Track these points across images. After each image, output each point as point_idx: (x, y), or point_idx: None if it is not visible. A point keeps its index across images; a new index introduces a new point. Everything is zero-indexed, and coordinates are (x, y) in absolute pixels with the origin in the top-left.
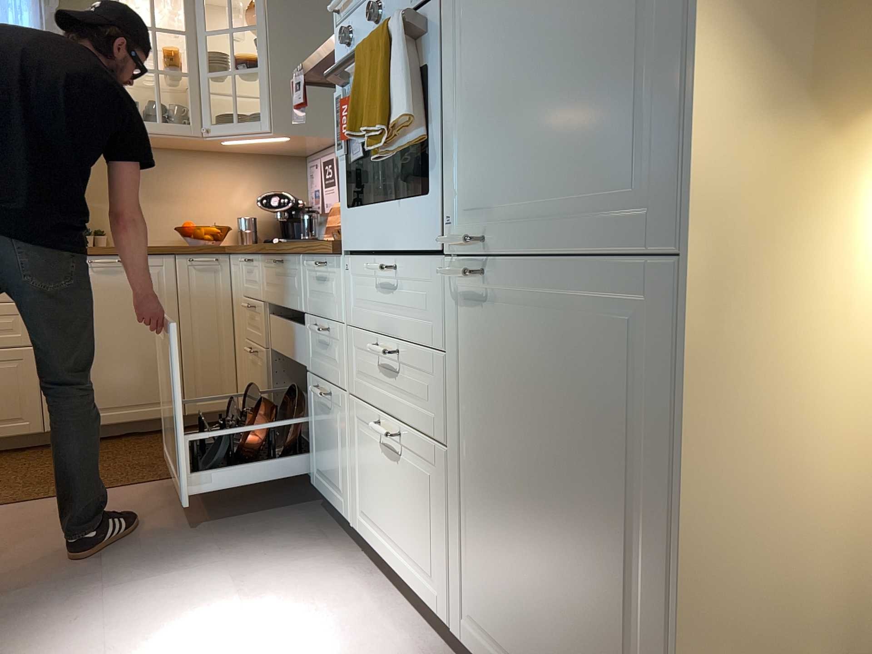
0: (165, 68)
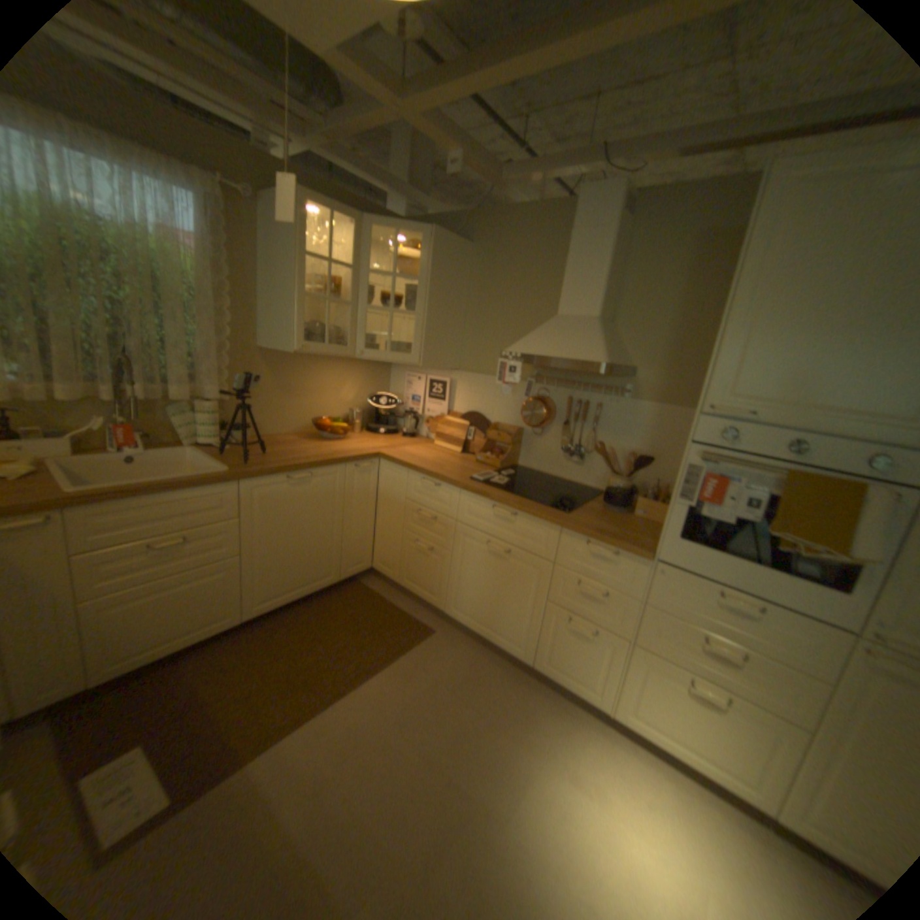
0: (327, 294)
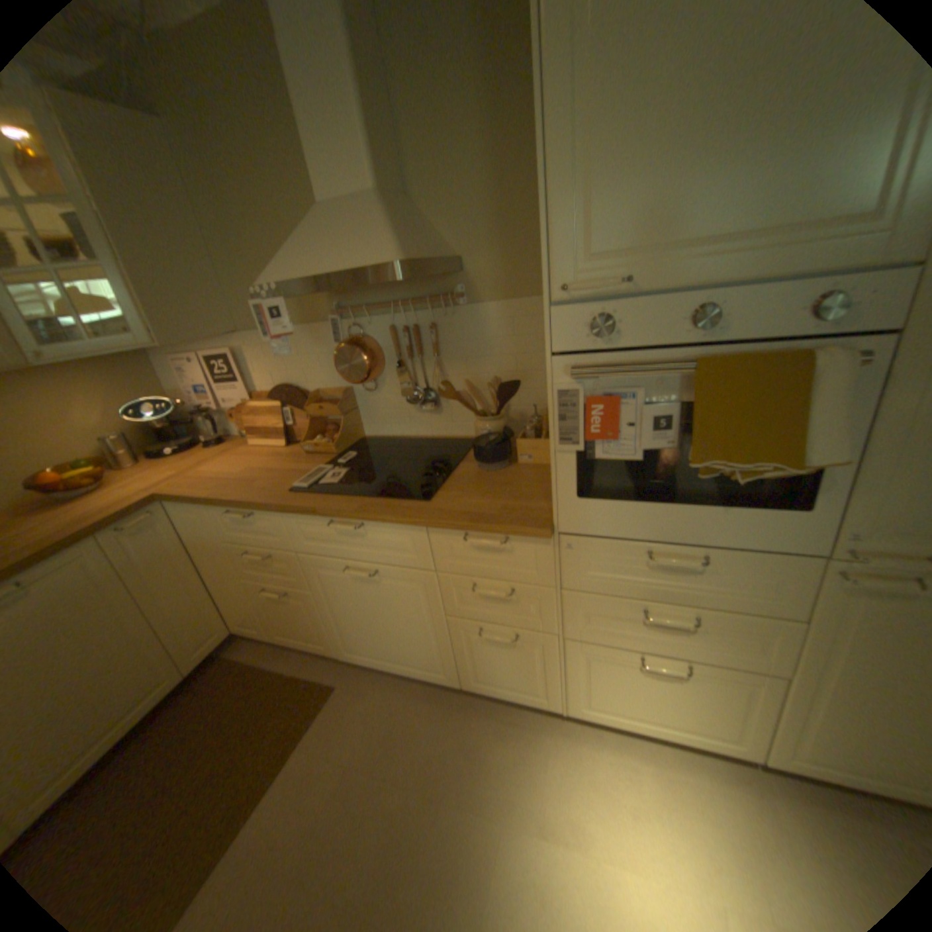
0: None
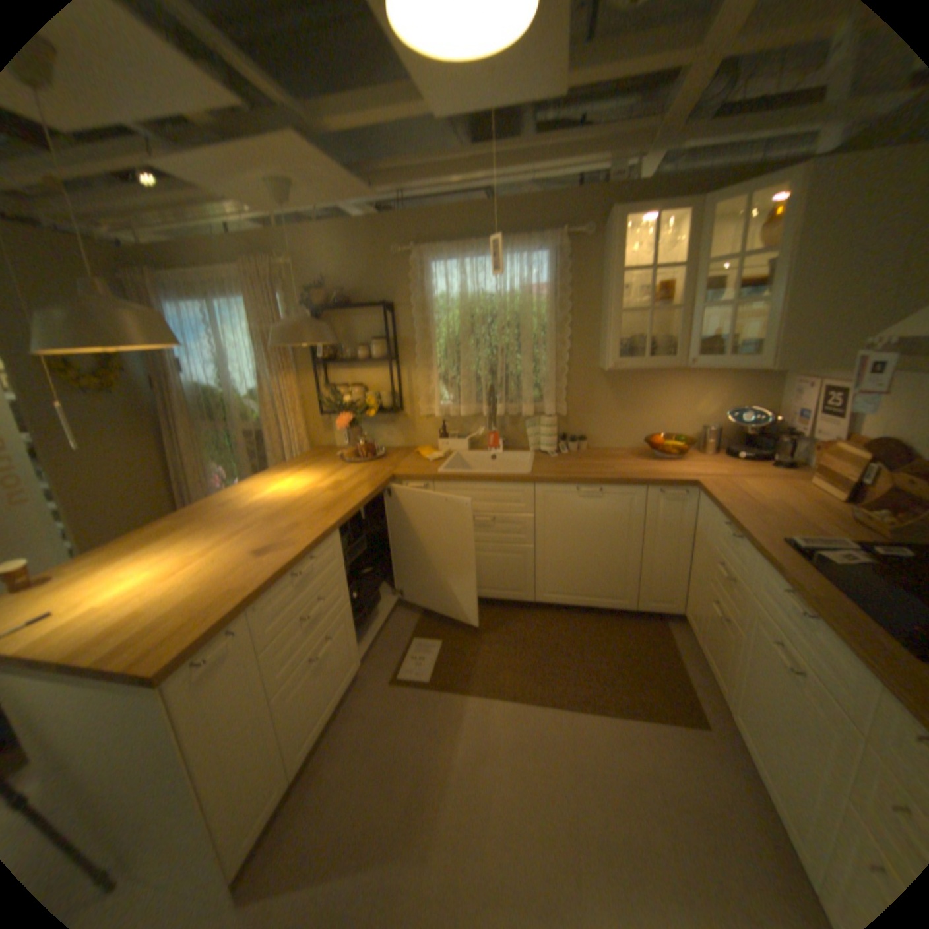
0: (658, 301)
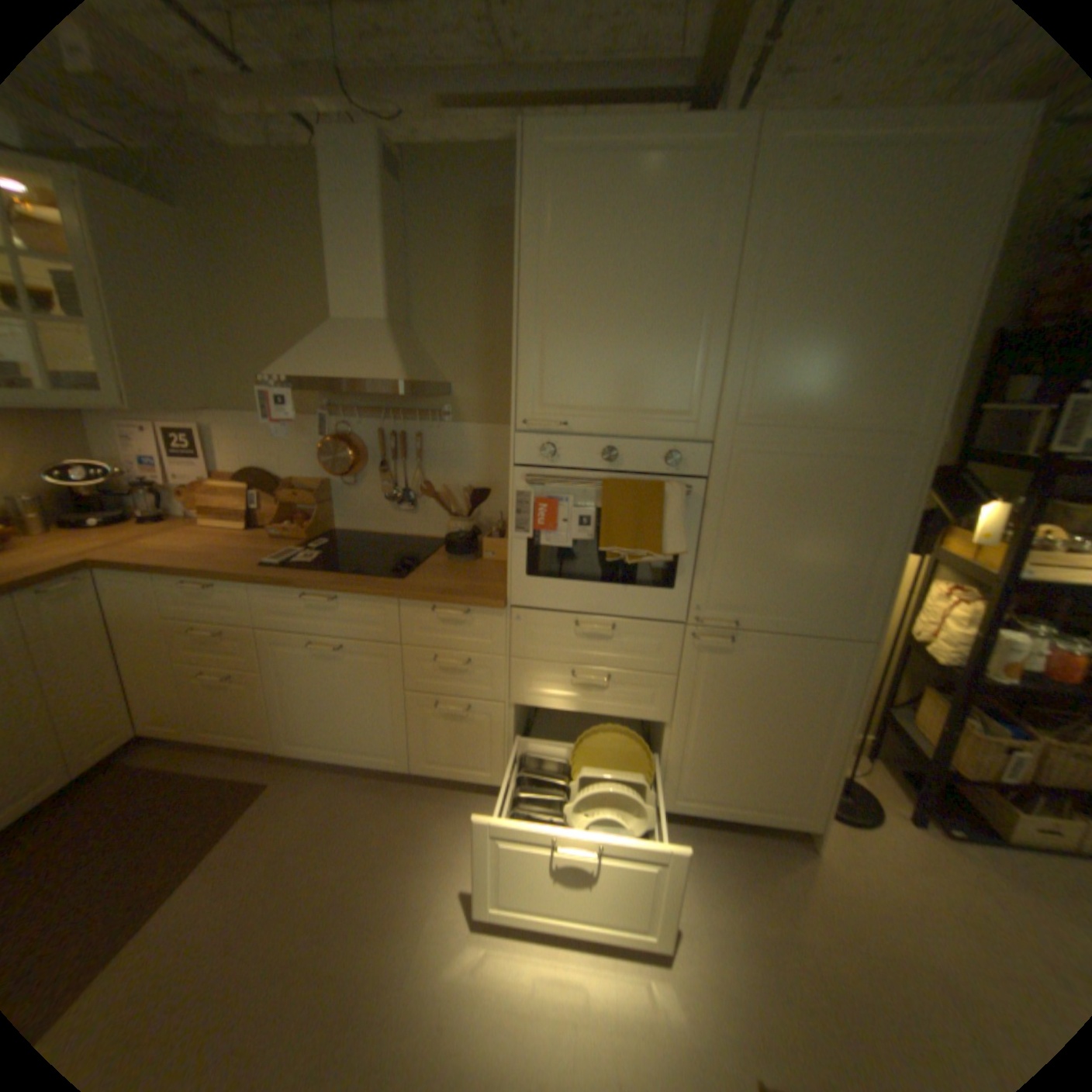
0: None
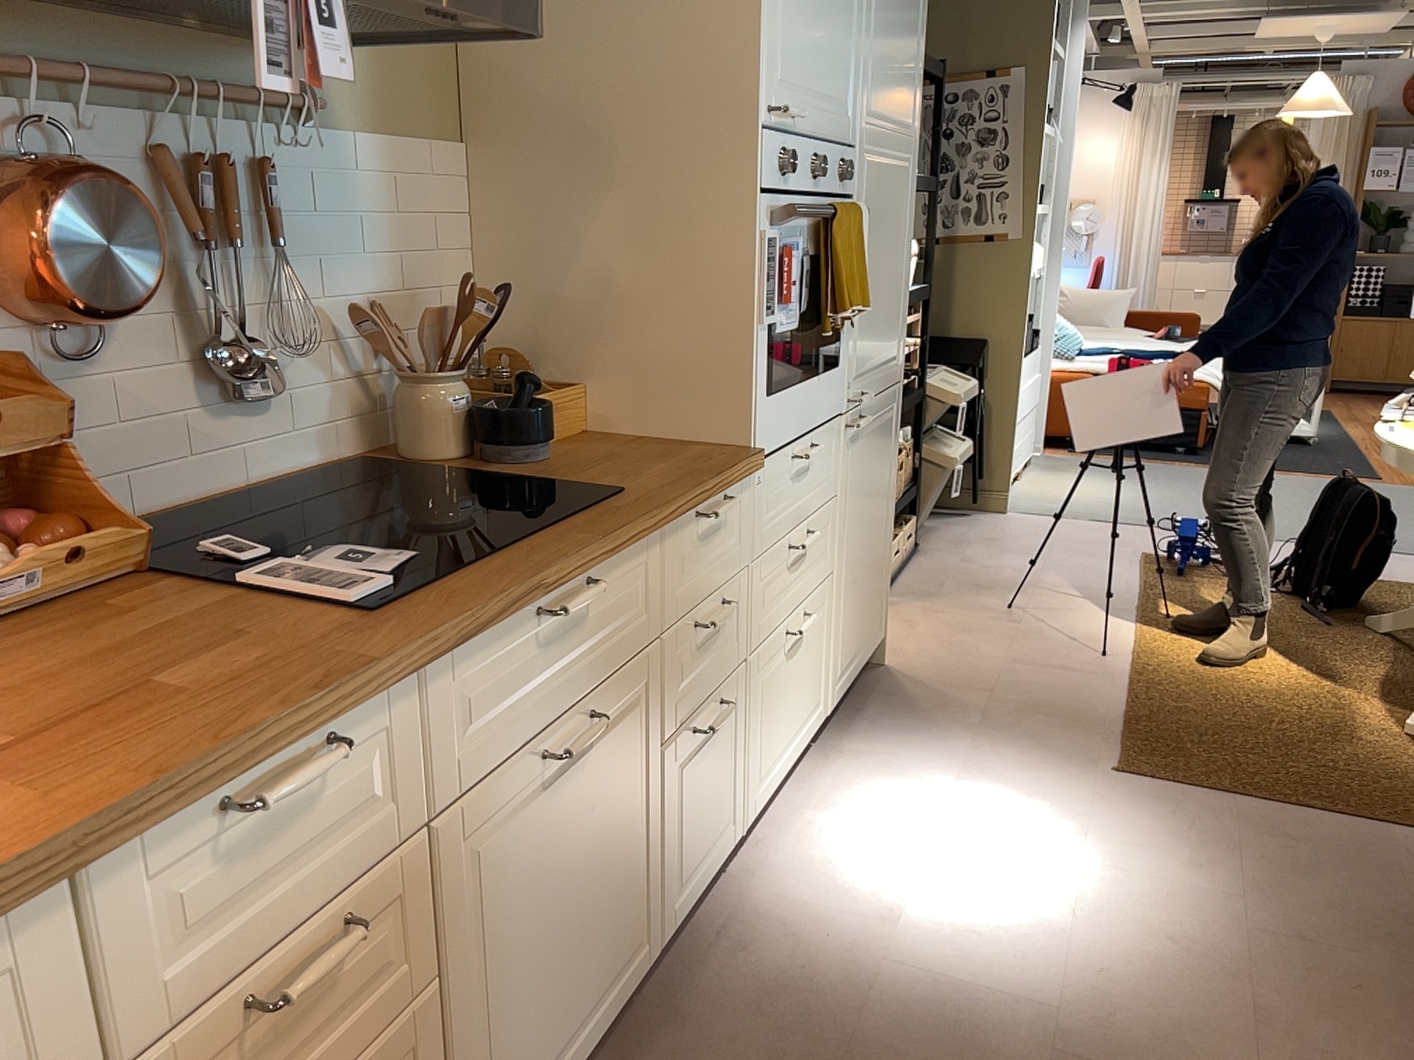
0: None
